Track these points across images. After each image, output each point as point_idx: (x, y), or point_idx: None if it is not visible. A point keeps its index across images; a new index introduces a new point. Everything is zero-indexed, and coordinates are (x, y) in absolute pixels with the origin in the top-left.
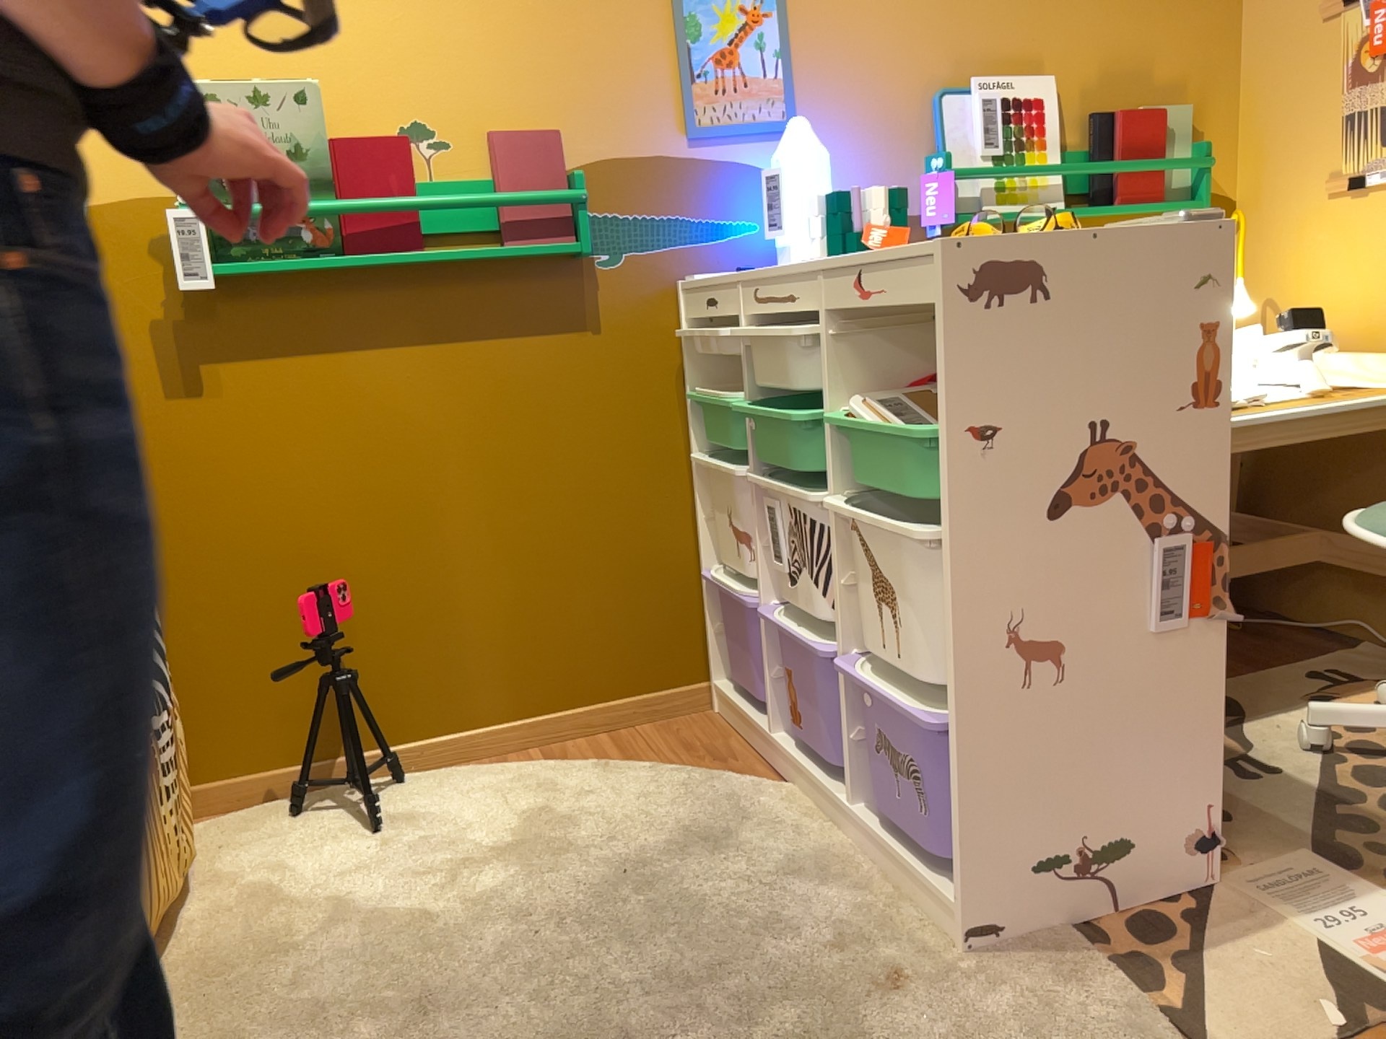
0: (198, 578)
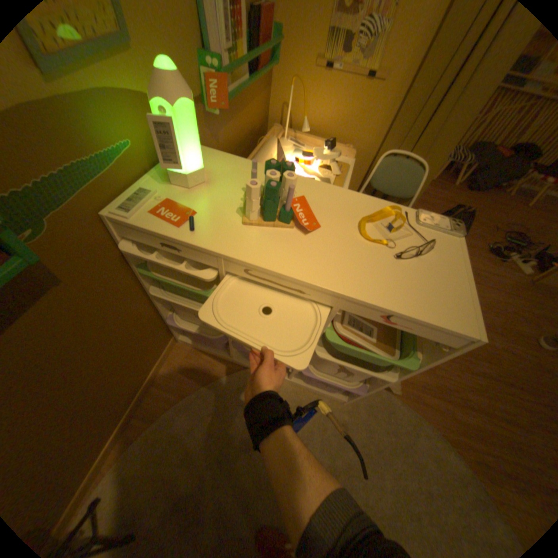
0: None
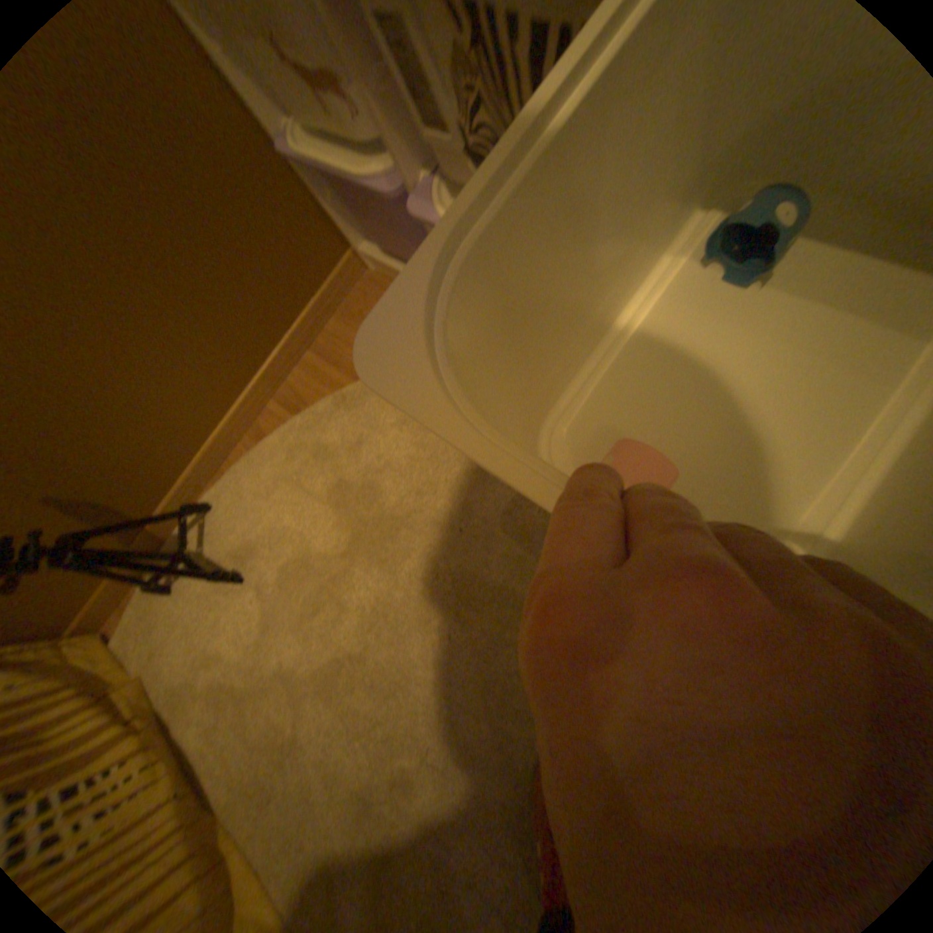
0: None
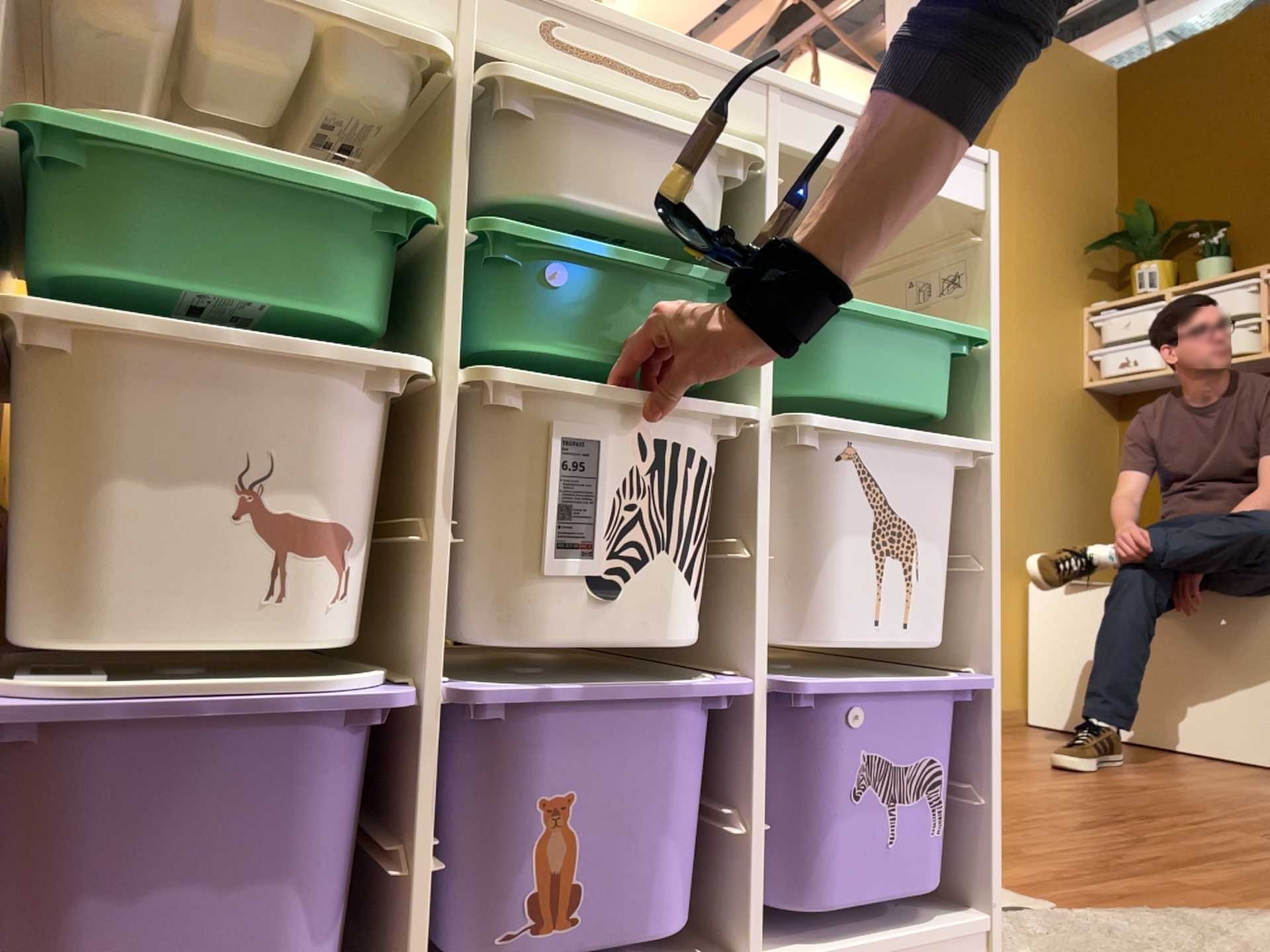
0: None
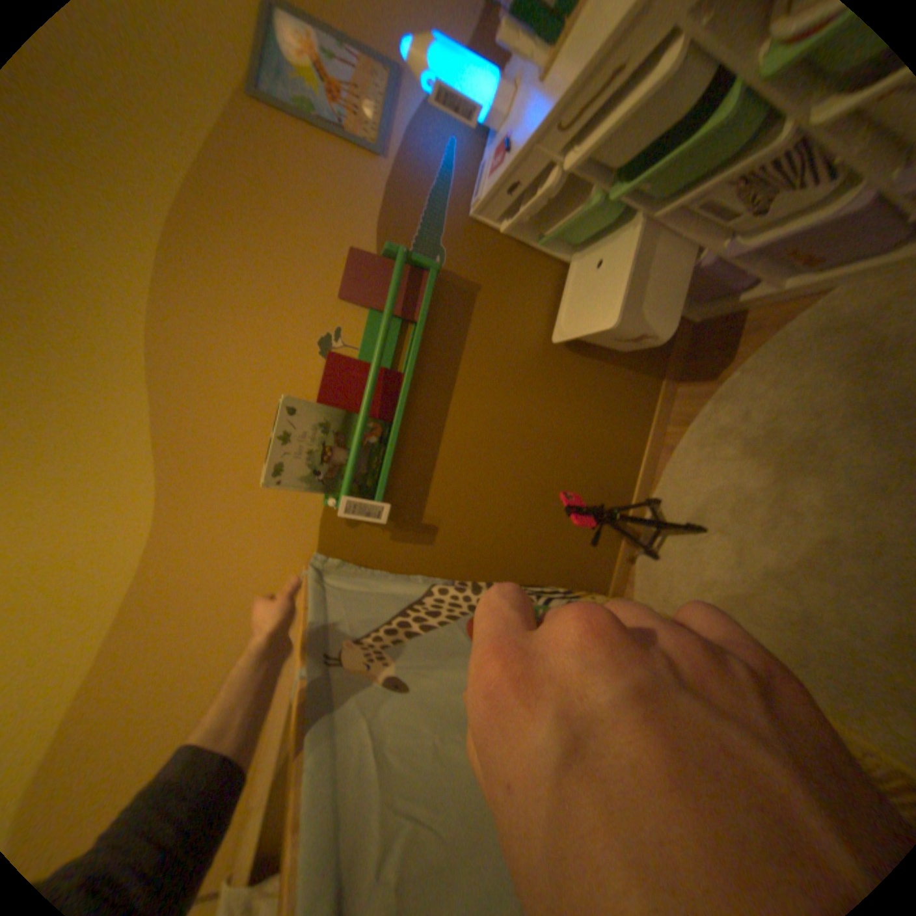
0: (526, 561)
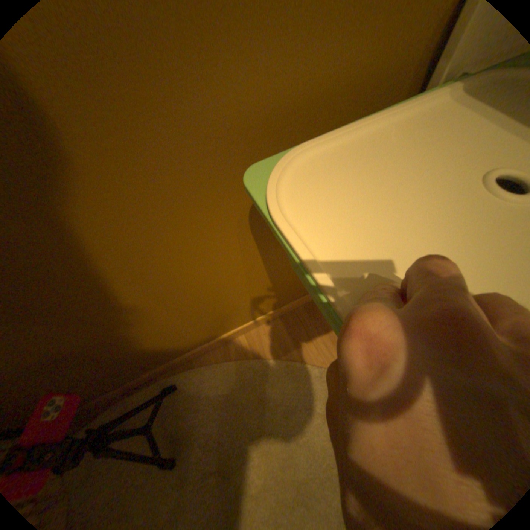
0: None
